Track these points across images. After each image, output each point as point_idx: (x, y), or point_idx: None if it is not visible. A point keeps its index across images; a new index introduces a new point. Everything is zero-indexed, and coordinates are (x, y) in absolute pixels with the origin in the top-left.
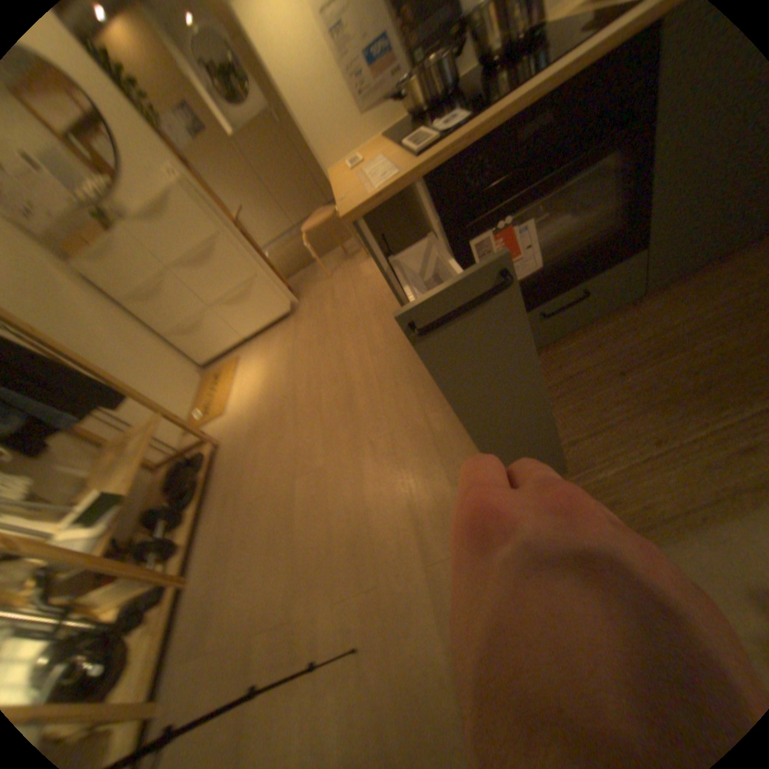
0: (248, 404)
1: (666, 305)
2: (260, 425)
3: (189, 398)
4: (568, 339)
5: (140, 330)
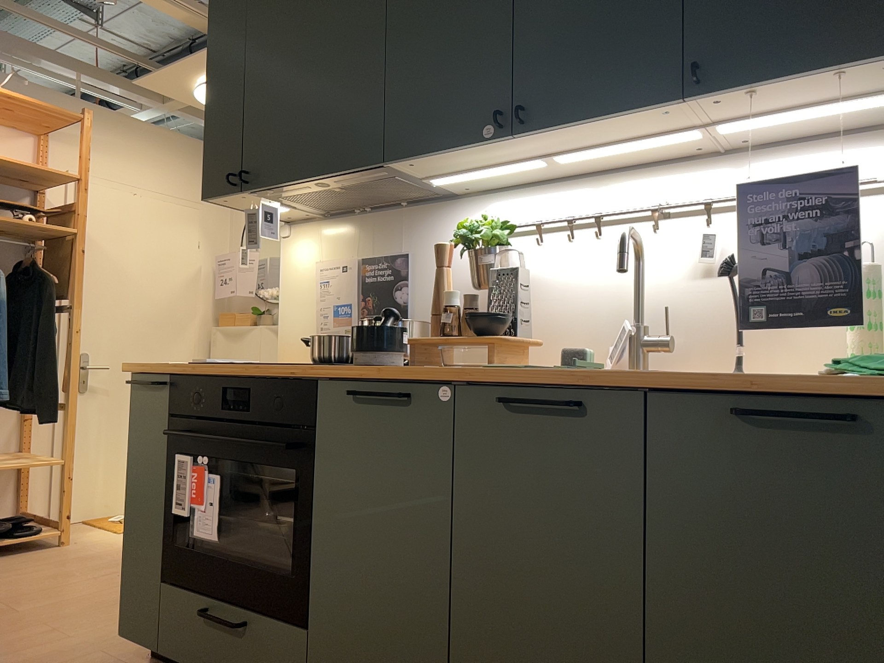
0: None
1: None
2: (94, 558)
3: None
4: None
5: None
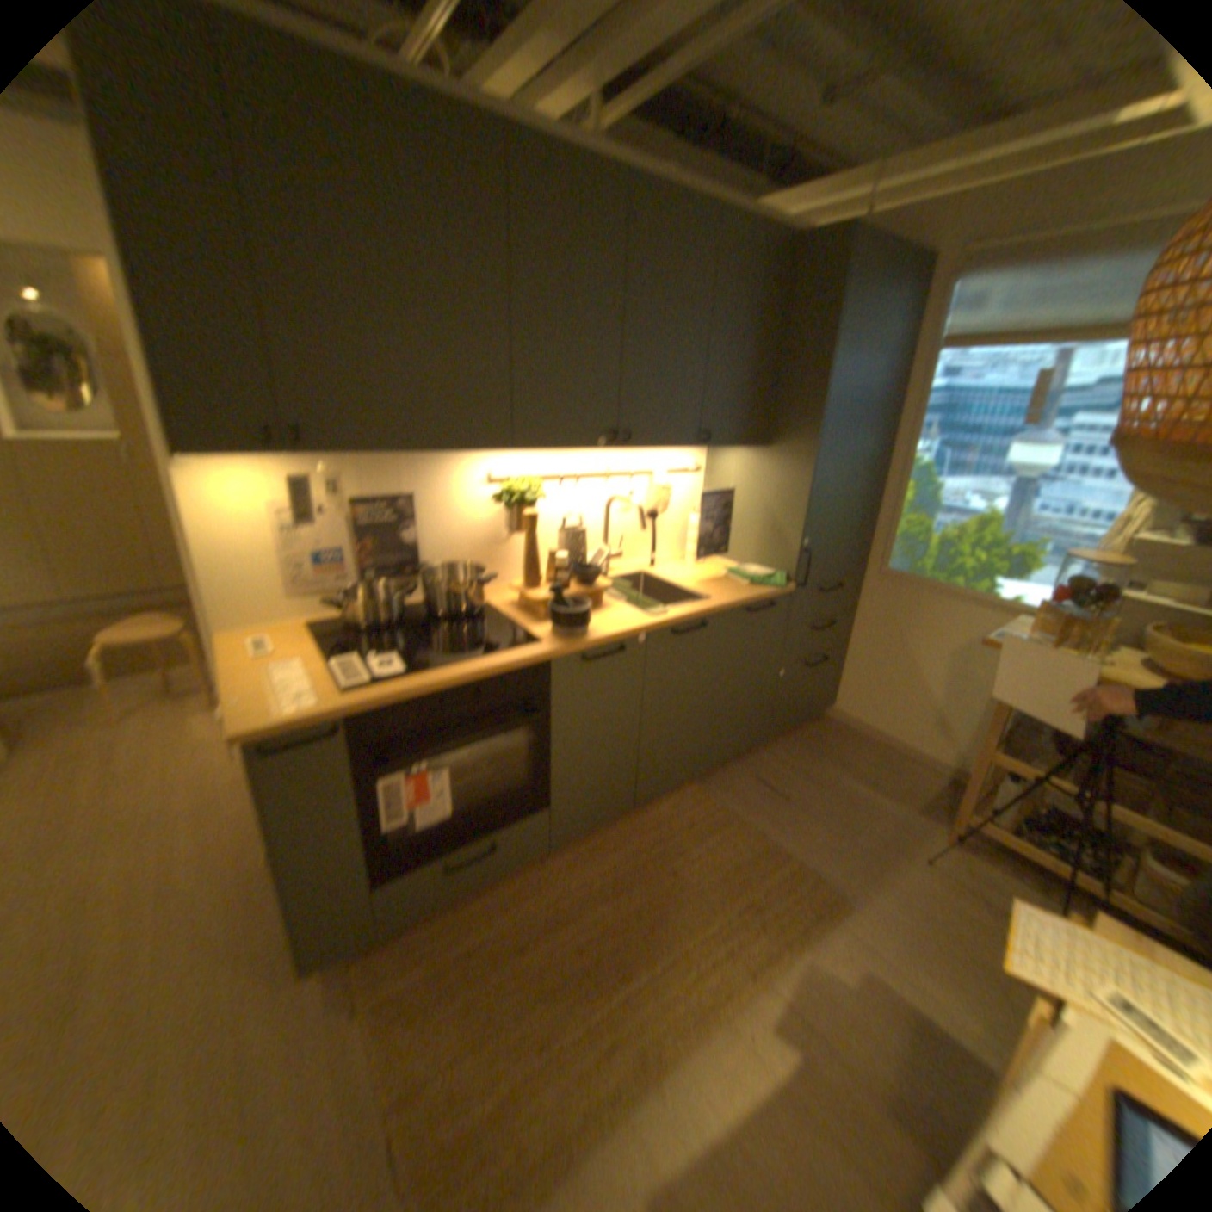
0: None
1: (566, 870)
2: None
3: None
4: (472, 903)
5: None
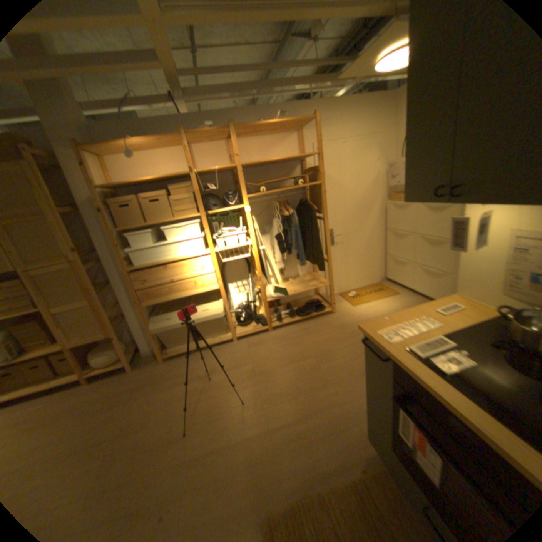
0: (361, 315)
1: None
2: (346, 327)
3: (361, 284)
4: None
5: (380, 243)
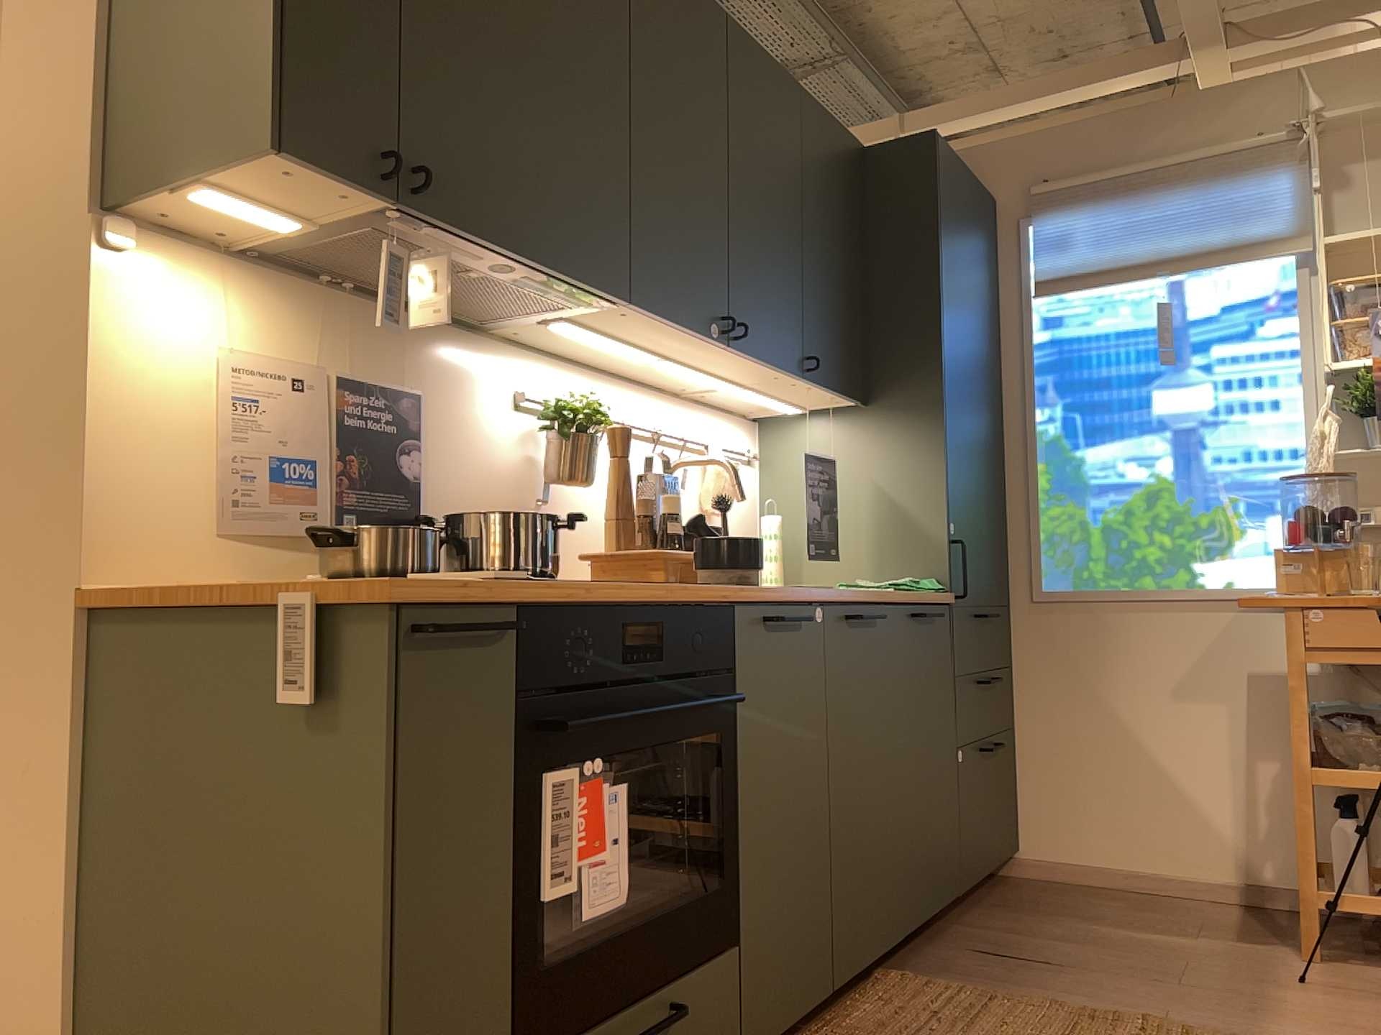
0: None
1: None
2: None
3: None
4: None
5: None
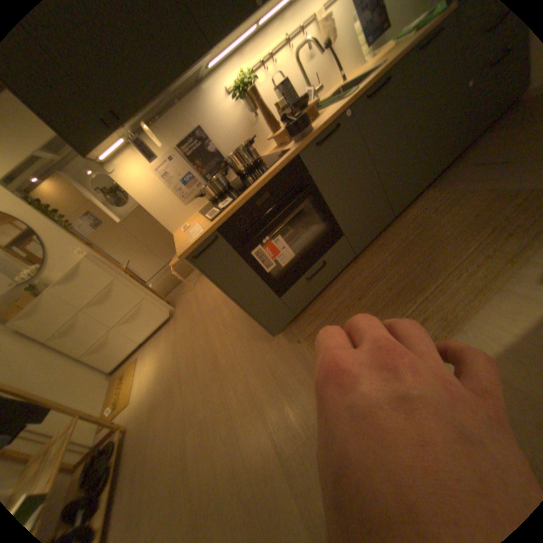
0: (144, 390)
1: (368, 258)
2: (154, 403)
3: (98, 400)
4: (329, 288)
5: (58, 358)
